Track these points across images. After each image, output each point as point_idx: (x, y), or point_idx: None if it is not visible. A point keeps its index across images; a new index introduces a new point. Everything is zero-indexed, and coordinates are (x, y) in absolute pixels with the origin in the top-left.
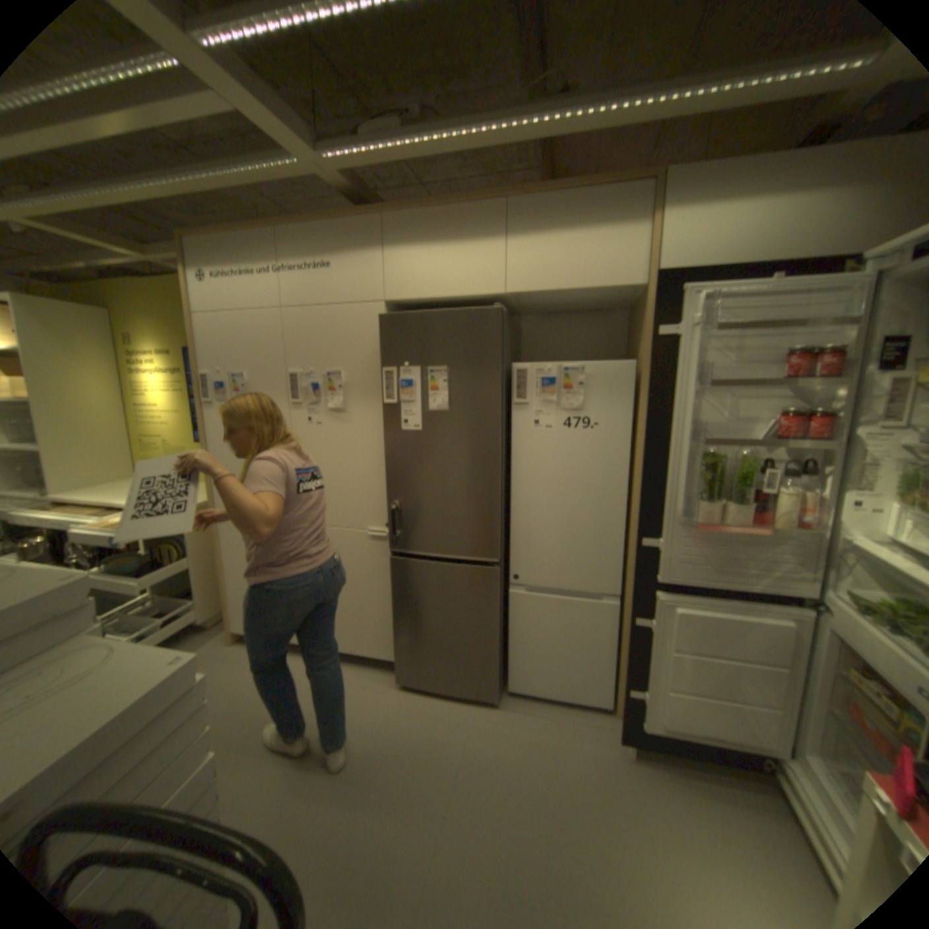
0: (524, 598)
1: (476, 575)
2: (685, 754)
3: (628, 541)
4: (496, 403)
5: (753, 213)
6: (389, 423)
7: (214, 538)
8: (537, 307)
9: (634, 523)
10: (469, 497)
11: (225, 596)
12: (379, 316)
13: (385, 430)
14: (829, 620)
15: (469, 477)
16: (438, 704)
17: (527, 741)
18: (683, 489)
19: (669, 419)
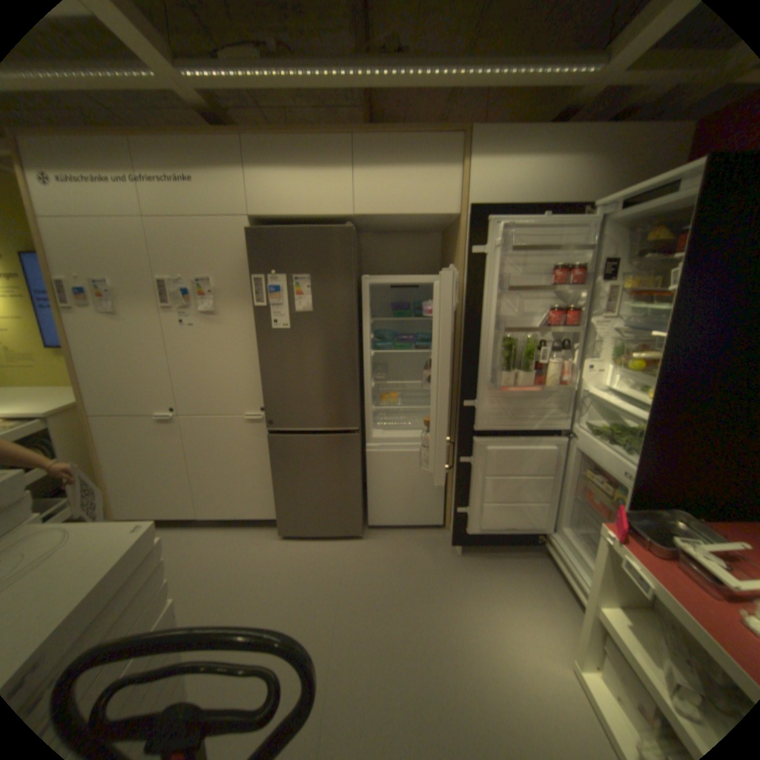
0: (377, 455)
1: (341, 441)
2: (492, 543)
3: (450, 404)
4: (352, 305)
5: (529, 167)
6: (260, 323)
7: (86, 436)
8: (376, 227)
9: (454, 391)
10: (332, 381)
11: (104, 488)
12: (246, 229)
13: (256, 329)
14: (575, 442)
15: (332, 365)
16: (315, 544)
17: (386, 557)
18: (490, 364)
19: (479, 315)
